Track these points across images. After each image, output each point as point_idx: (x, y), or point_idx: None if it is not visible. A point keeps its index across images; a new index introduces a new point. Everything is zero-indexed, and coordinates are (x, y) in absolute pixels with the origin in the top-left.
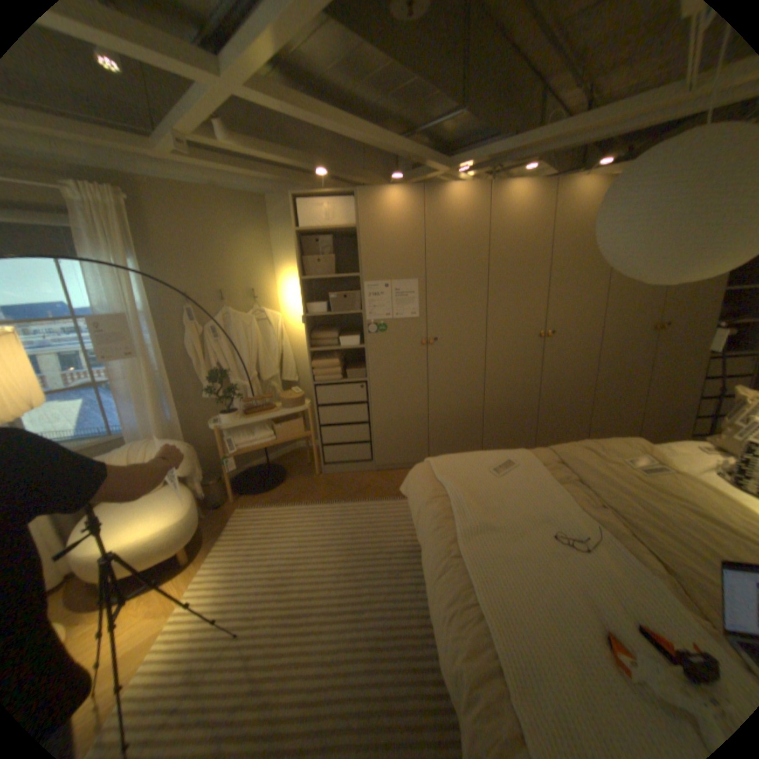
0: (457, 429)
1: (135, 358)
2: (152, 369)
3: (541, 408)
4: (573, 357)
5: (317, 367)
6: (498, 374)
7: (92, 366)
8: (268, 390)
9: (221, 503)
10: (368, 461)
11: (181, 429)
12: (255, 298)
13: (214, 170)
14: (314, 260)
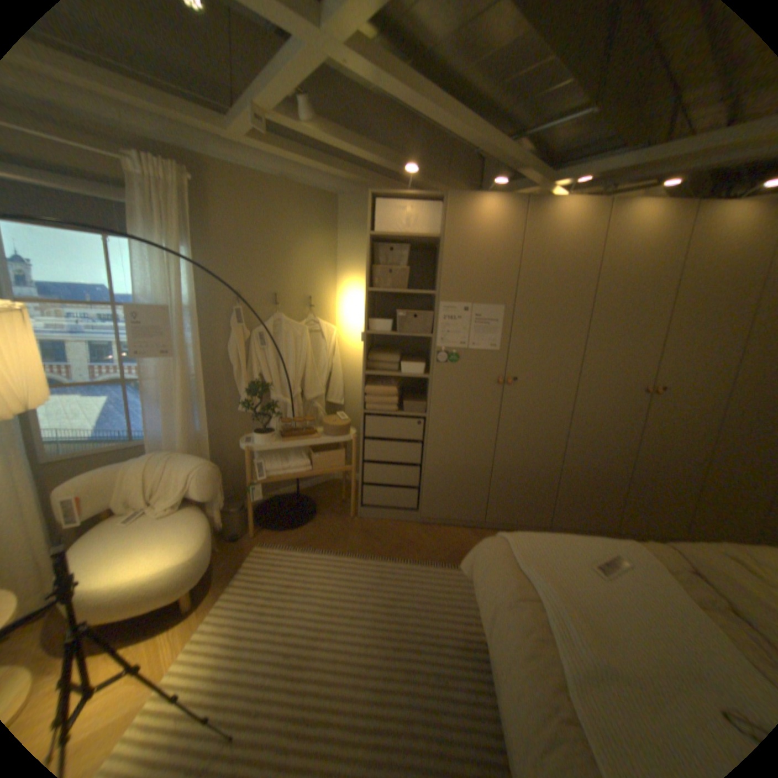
0: (526, 489)
1: (172, 357)
2: (189, 372)
3: (634, 479)
4: (686, 423)
5: (370, 393)
6: (587, 430)
7: (125, 360)
8: (310, 410)
9: (240, 535)
10: (413, 509)
11: (210, 443)
12: (312, 307)
13: (289, 161)
14: (386, 270)
